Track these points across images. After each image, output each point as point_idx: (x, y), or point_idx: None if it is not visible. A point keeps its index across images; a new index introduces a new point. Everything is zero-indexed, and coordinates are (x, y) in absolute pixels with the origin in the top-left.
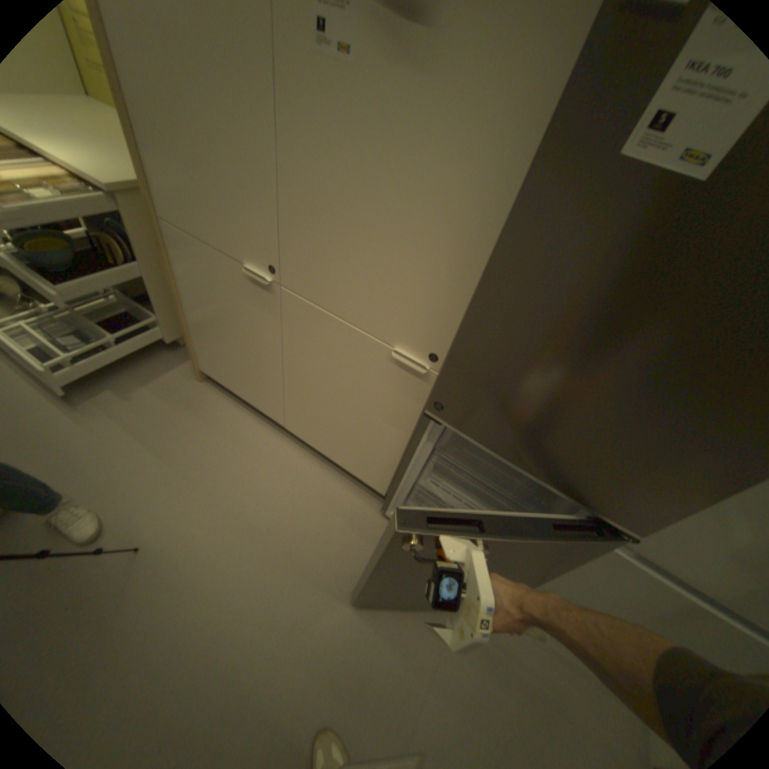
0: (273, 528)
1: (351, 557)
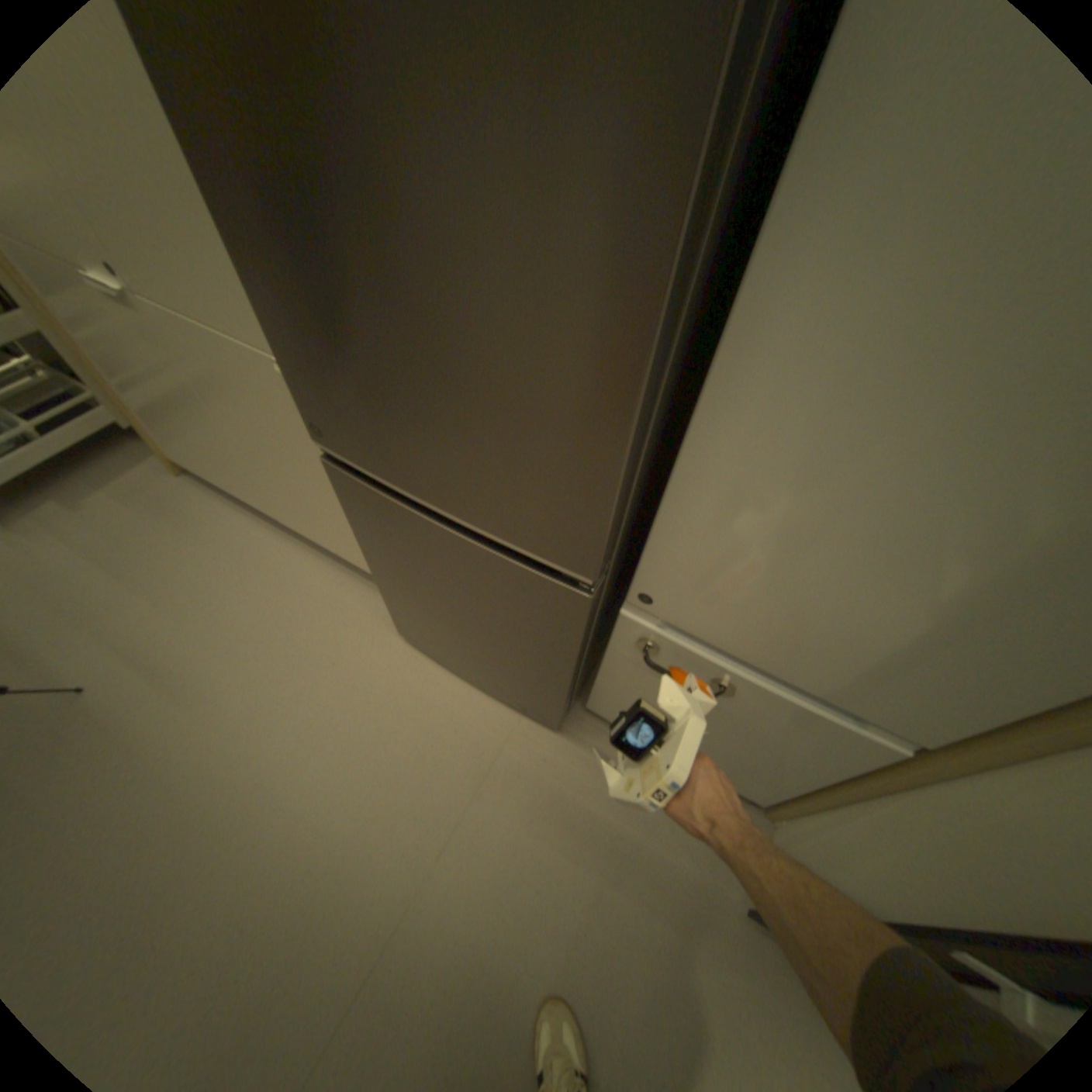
0: (262, 651)
1: (366, 678)
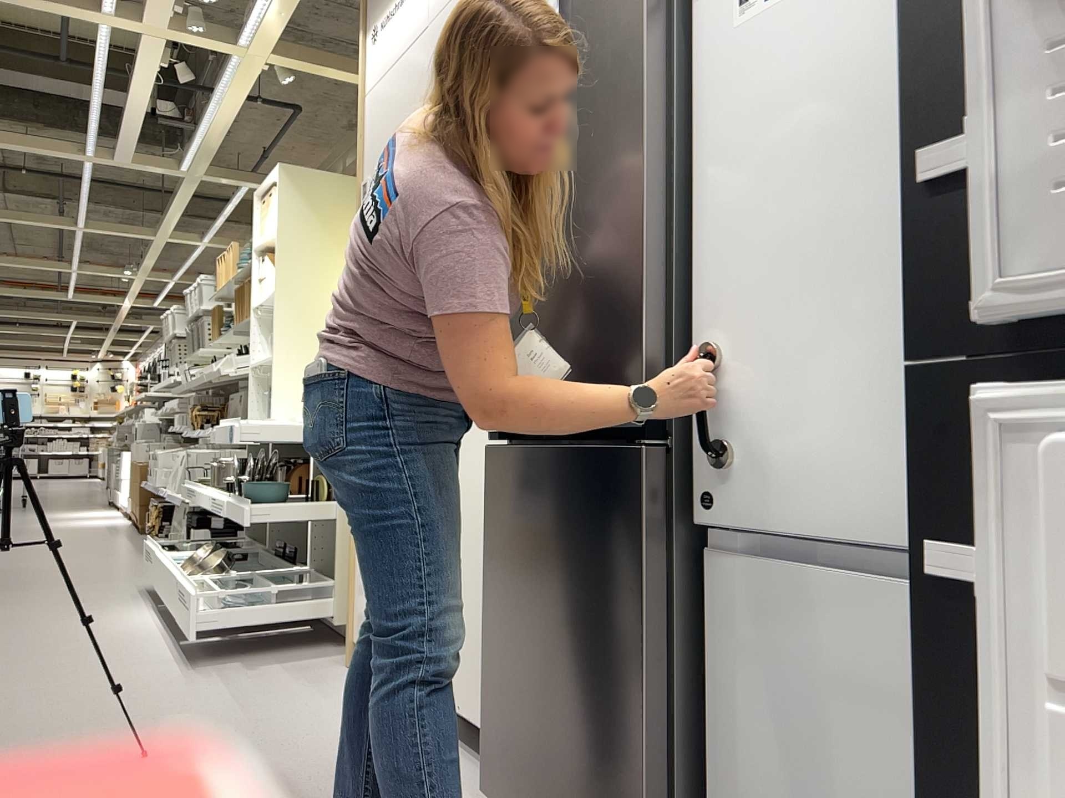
0: (318, 781)
1: None
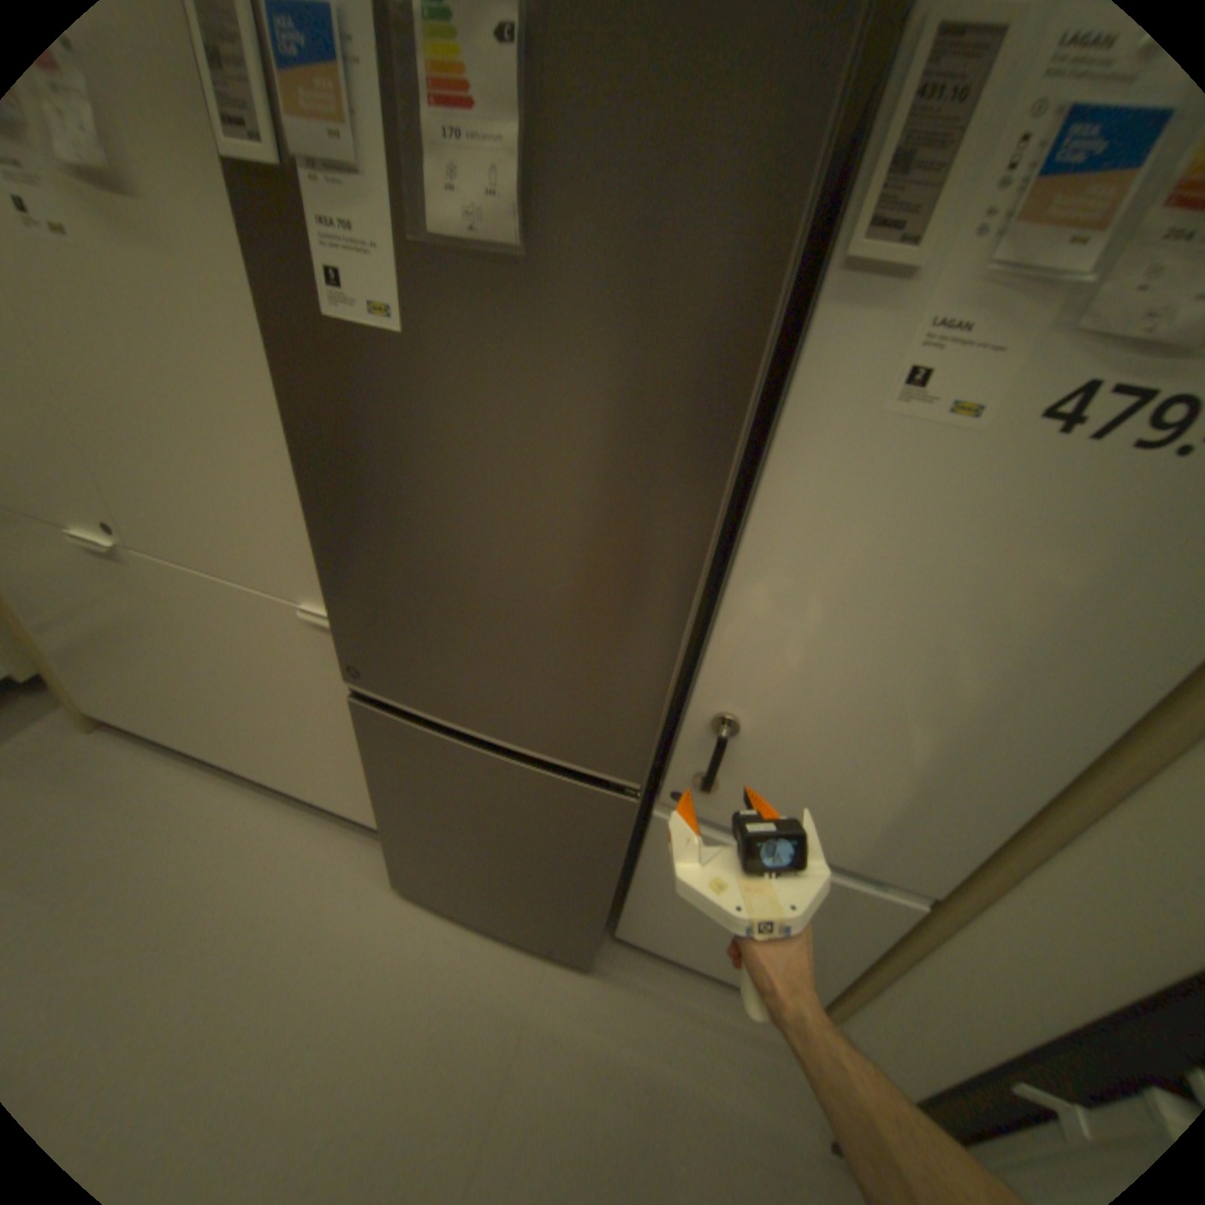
0: (211, 943)
1: (352, 954)
